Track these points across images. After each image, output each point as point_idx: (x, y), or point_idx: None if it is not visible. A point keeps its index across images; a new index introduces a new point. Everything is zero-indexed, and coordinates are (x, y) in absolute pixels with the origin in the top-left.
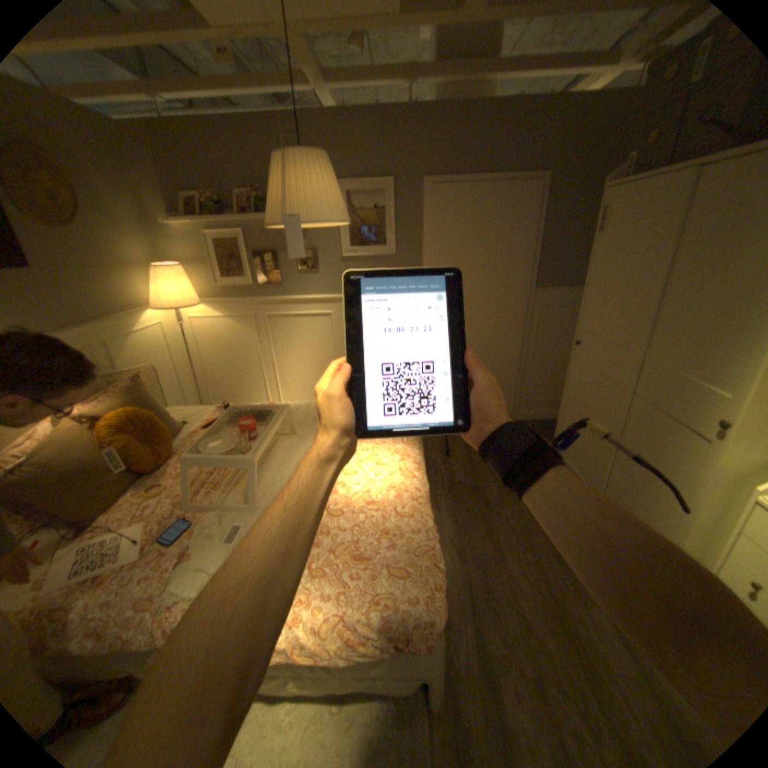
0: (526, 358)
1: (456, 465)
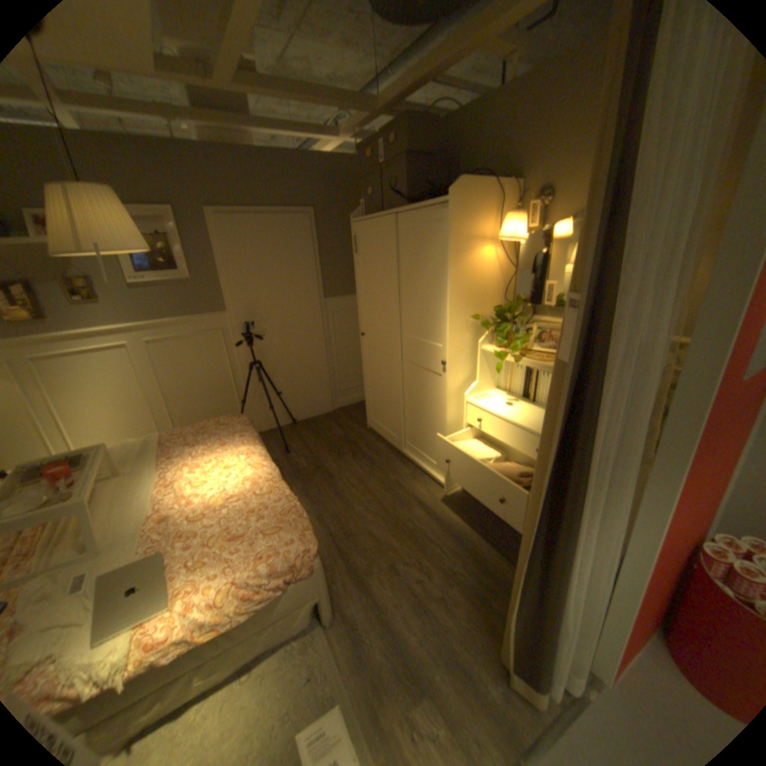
0: (331, 356)
1: (297, 457)
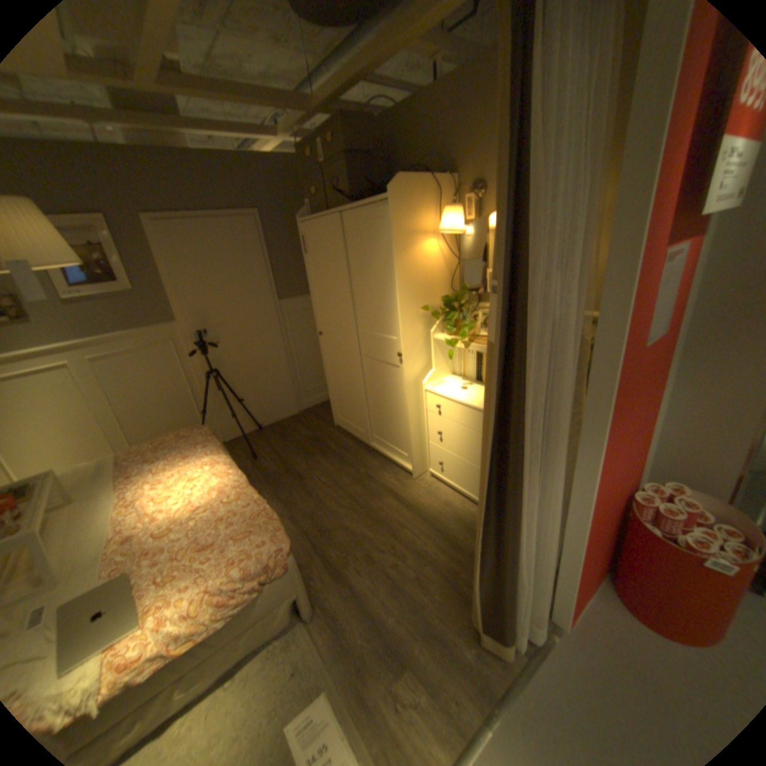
0: (291, 358)
1: (265, 462)
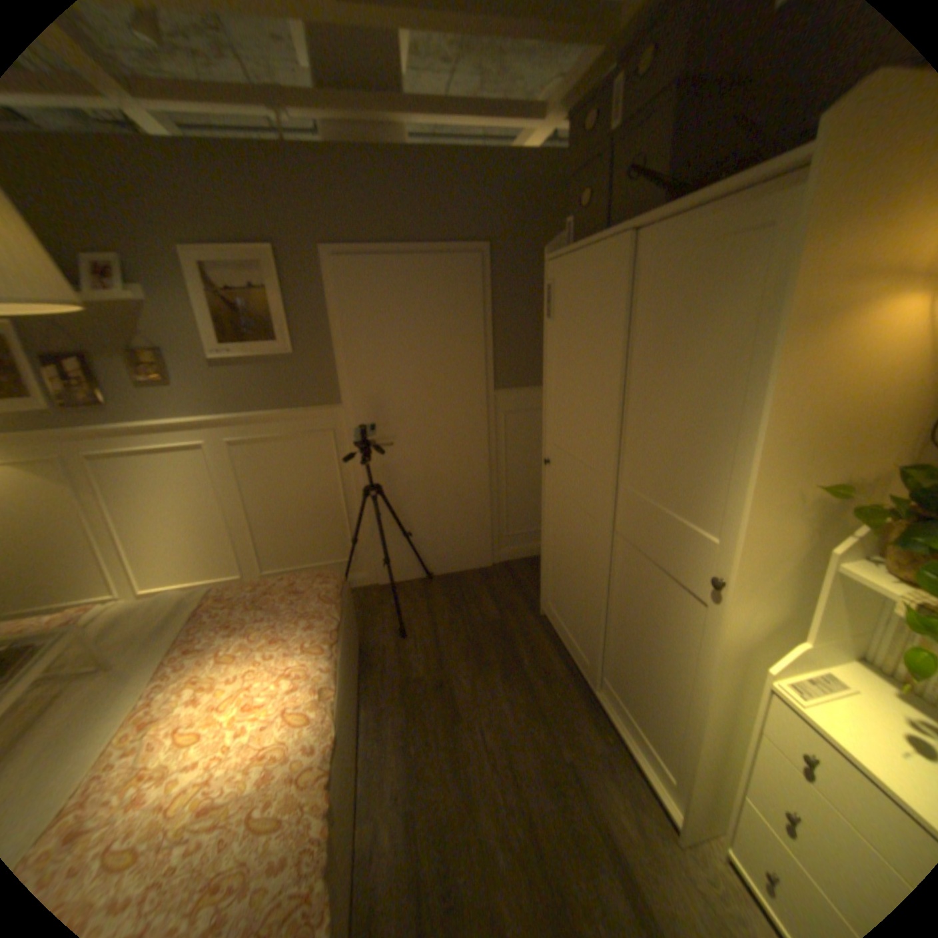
0: (496, 480)
1: (414, 650)
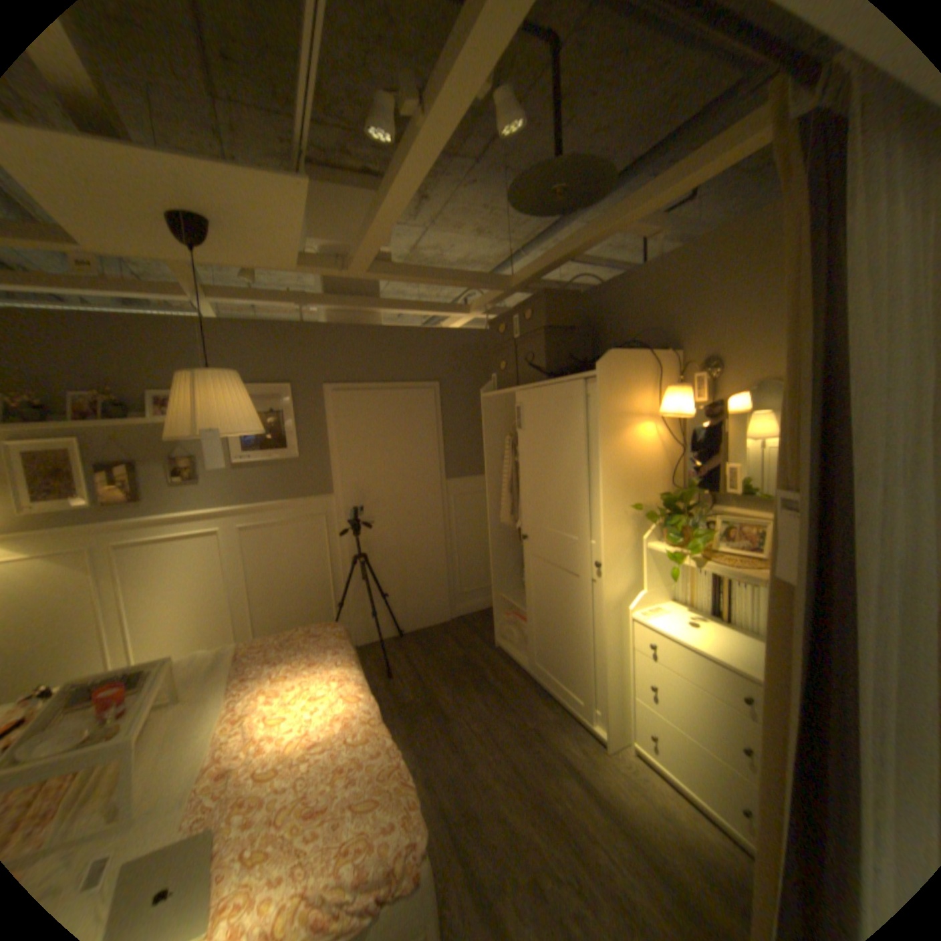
0: (451, 549)
1: (401, 686)
